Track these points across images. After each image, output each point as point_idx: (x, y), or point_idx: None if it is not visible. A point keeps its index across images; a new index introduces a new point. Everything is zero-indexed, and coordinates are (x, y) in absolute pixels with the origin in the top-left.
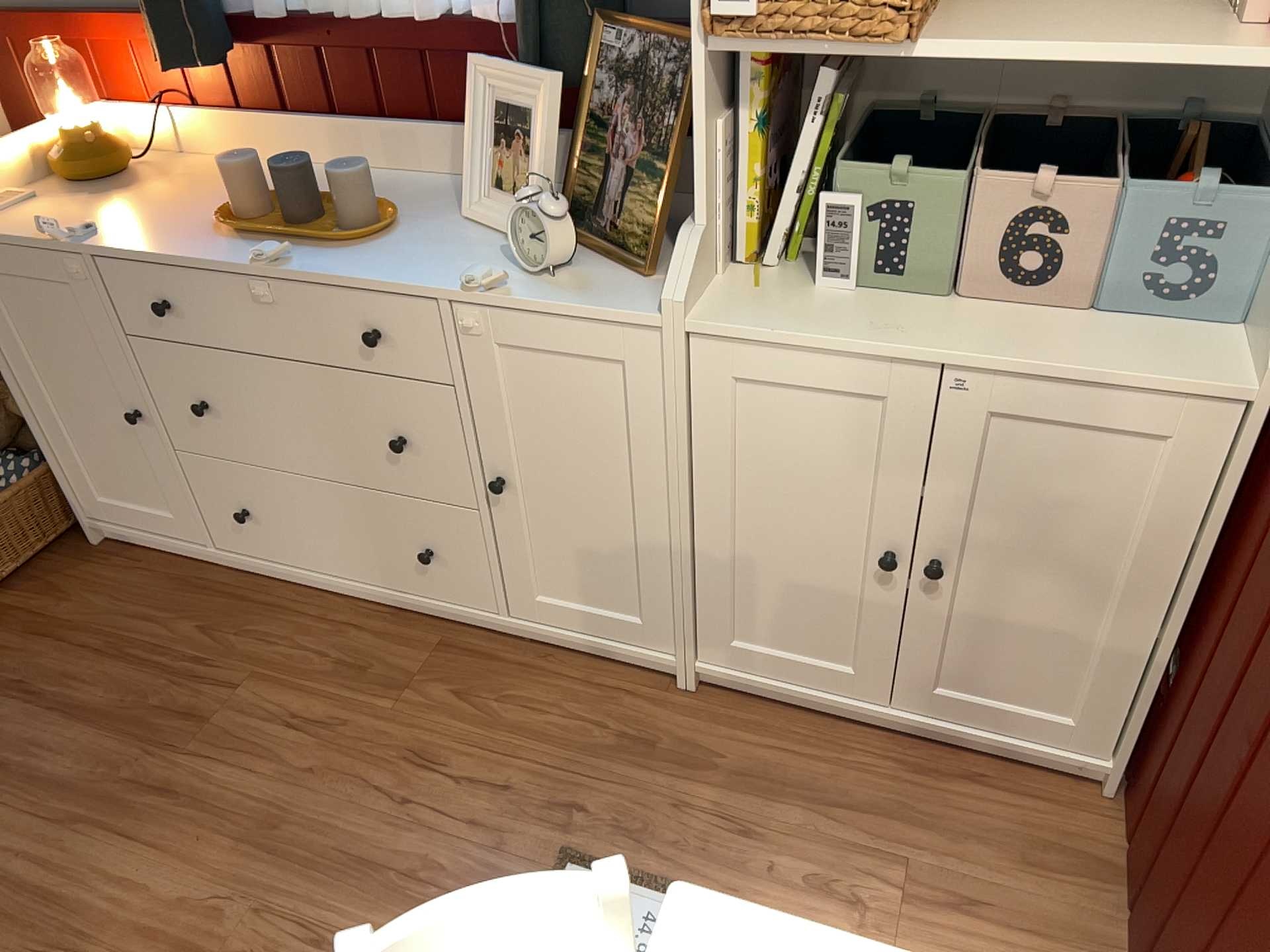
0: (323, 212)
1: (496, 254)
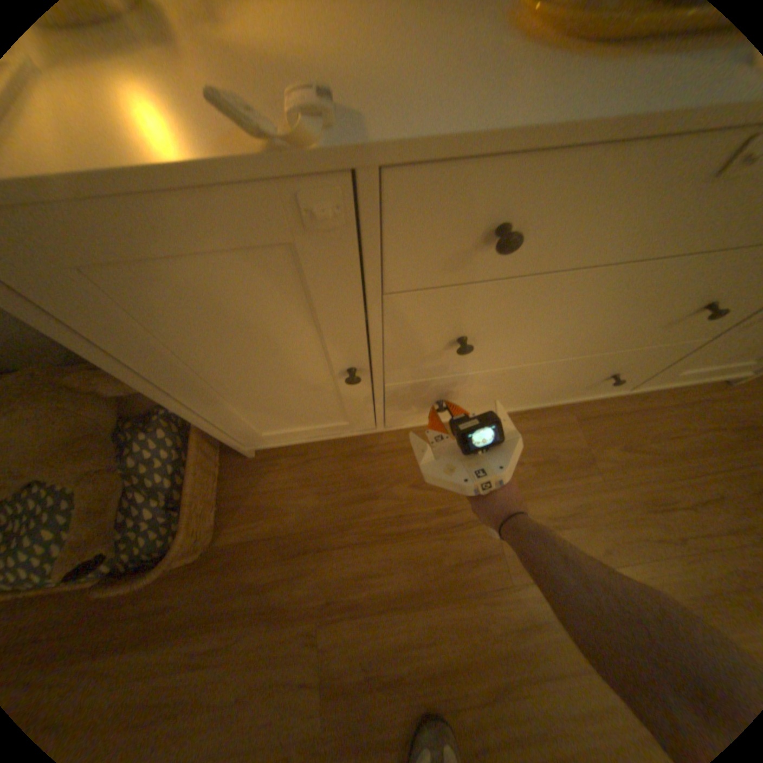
0: None
1: None
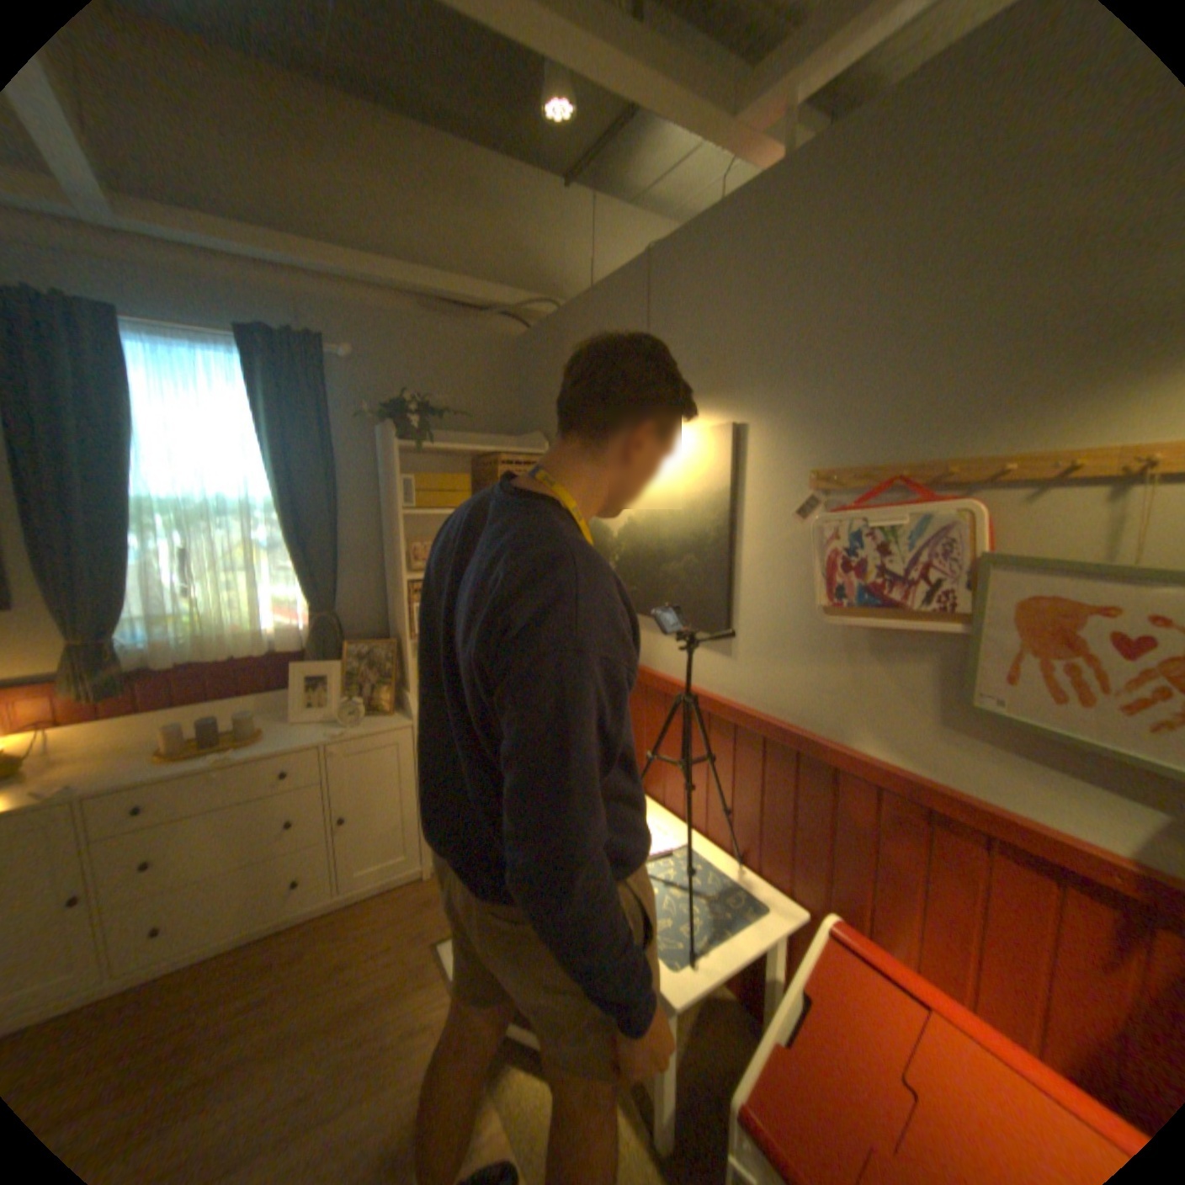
0: (206, 743)
1: (320, 730)
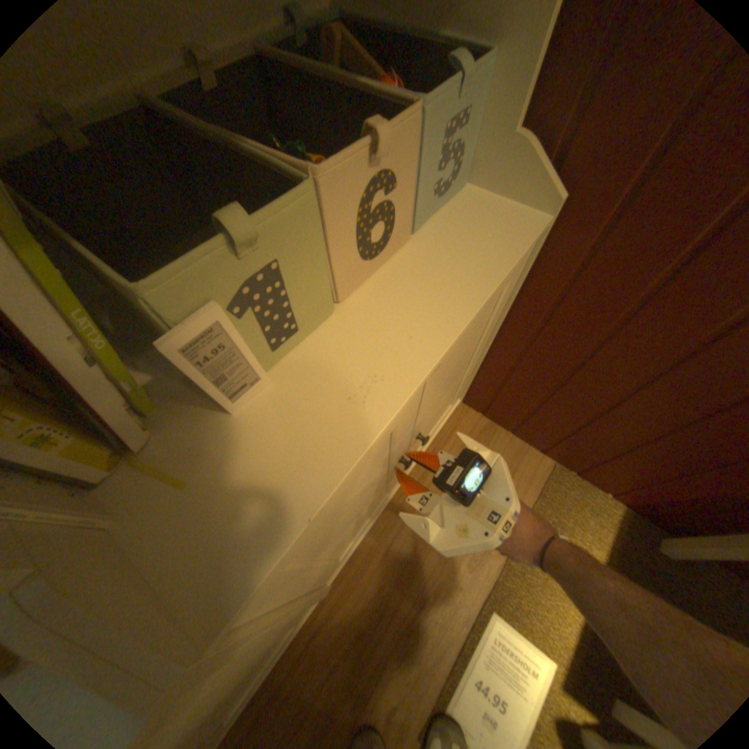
0: None
1: None
